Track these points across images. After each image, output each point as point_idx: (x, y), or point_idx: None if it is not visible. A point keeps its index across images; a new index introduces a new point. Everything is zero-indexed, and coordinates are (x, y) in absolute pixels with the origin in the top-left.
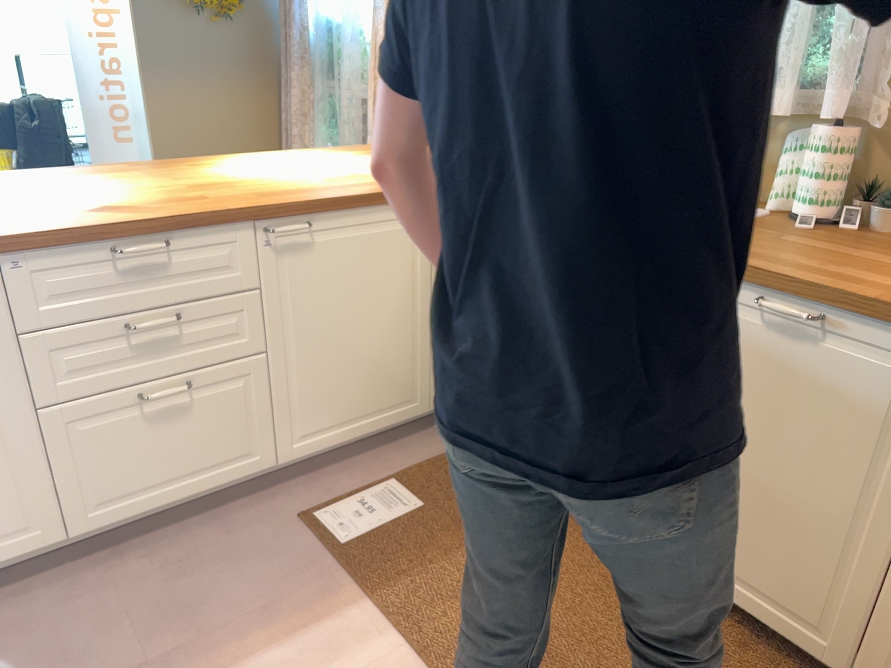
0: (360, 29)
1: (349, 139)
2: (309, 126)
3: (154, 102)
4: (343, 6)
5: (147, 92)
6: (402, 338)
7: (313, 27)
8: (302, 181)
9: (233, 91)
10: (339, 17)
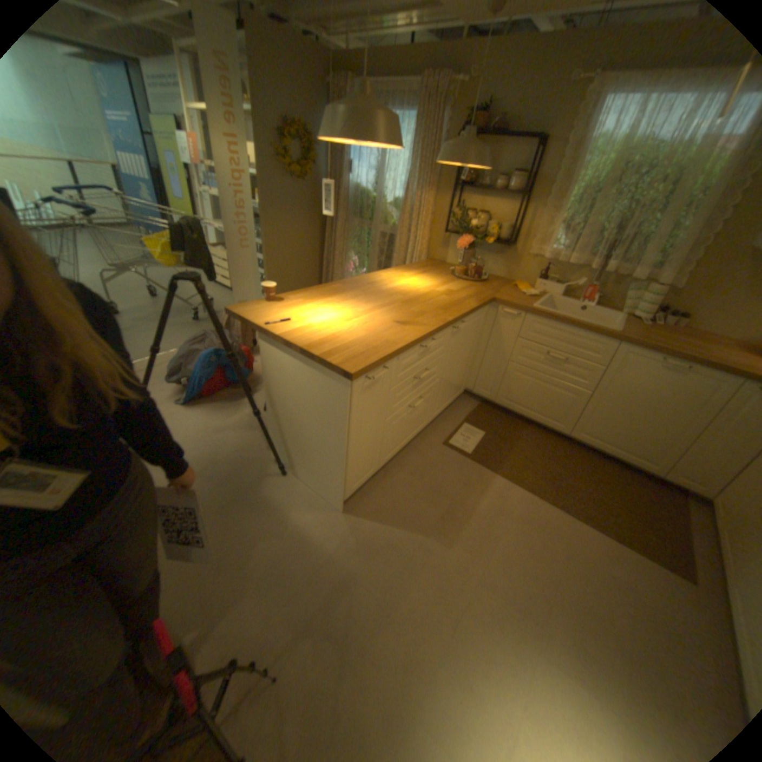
0: (385, 195)
1: (376, 253)
2: (342, 242)
3: (265, 227)
4: (372, 181)
5: (262, 222)
6: (466, 364)
7: (348, 188)
8: (437, 297)
9: (300, 220)
10: (368, 186)
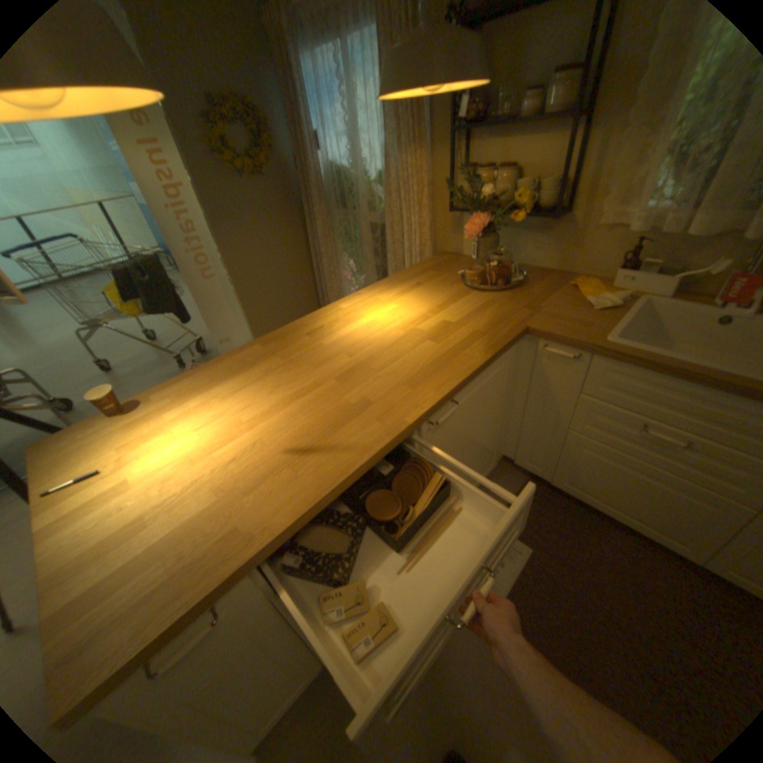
0: (366, 169)
1: (368, 255)
2: (330, 244)
3: (223, 248)
4: (347, 152)
5: (217, 242)
6: (492, 436)
7: (322, 170)
8: (415, 347)
9: (272, 227)
10: (344, 161)
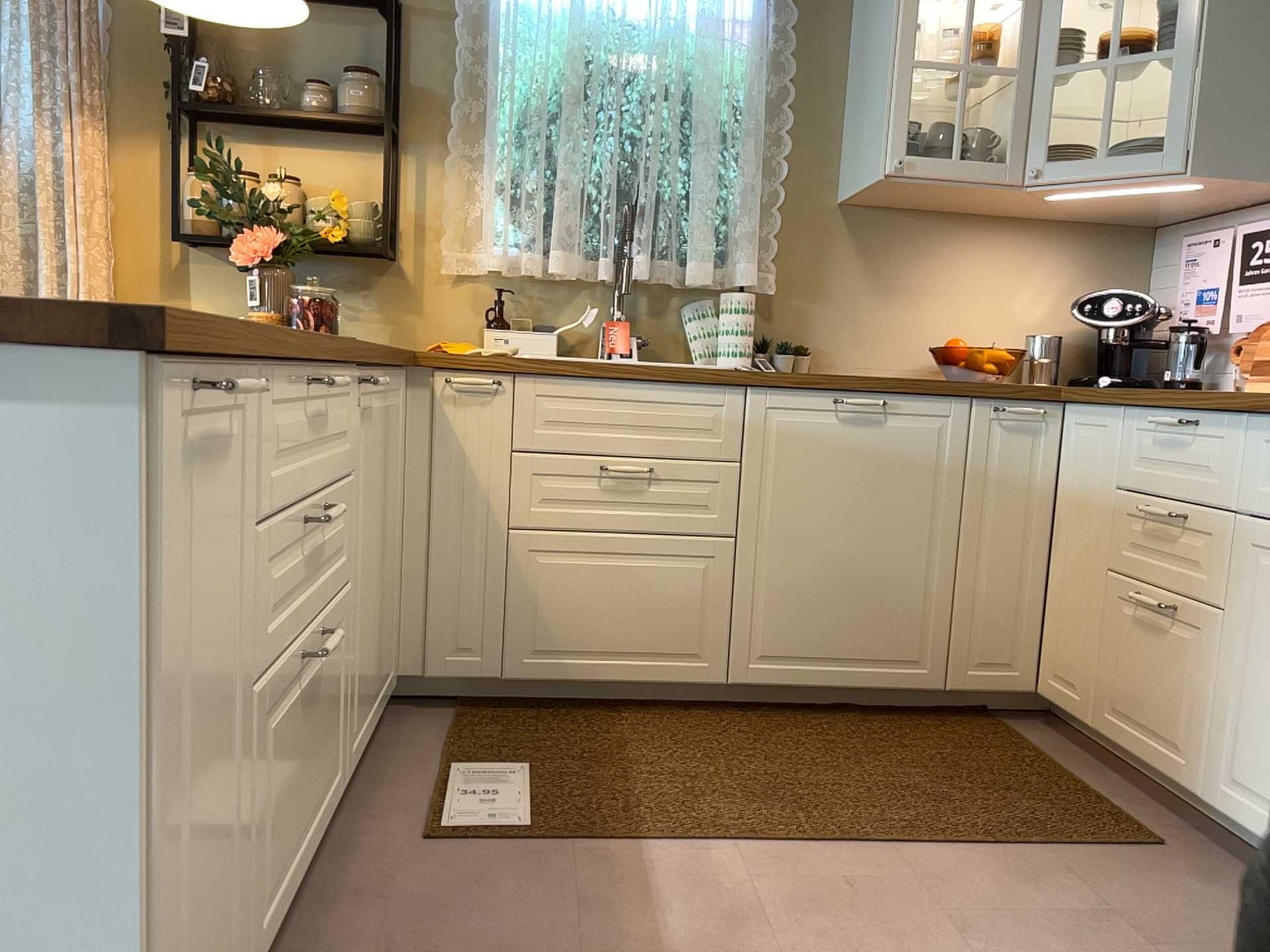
0: None
1: None
2: None
3: None
4: None
5: None
6: (391, 567)
7: None
8: None
9: None
10: None
